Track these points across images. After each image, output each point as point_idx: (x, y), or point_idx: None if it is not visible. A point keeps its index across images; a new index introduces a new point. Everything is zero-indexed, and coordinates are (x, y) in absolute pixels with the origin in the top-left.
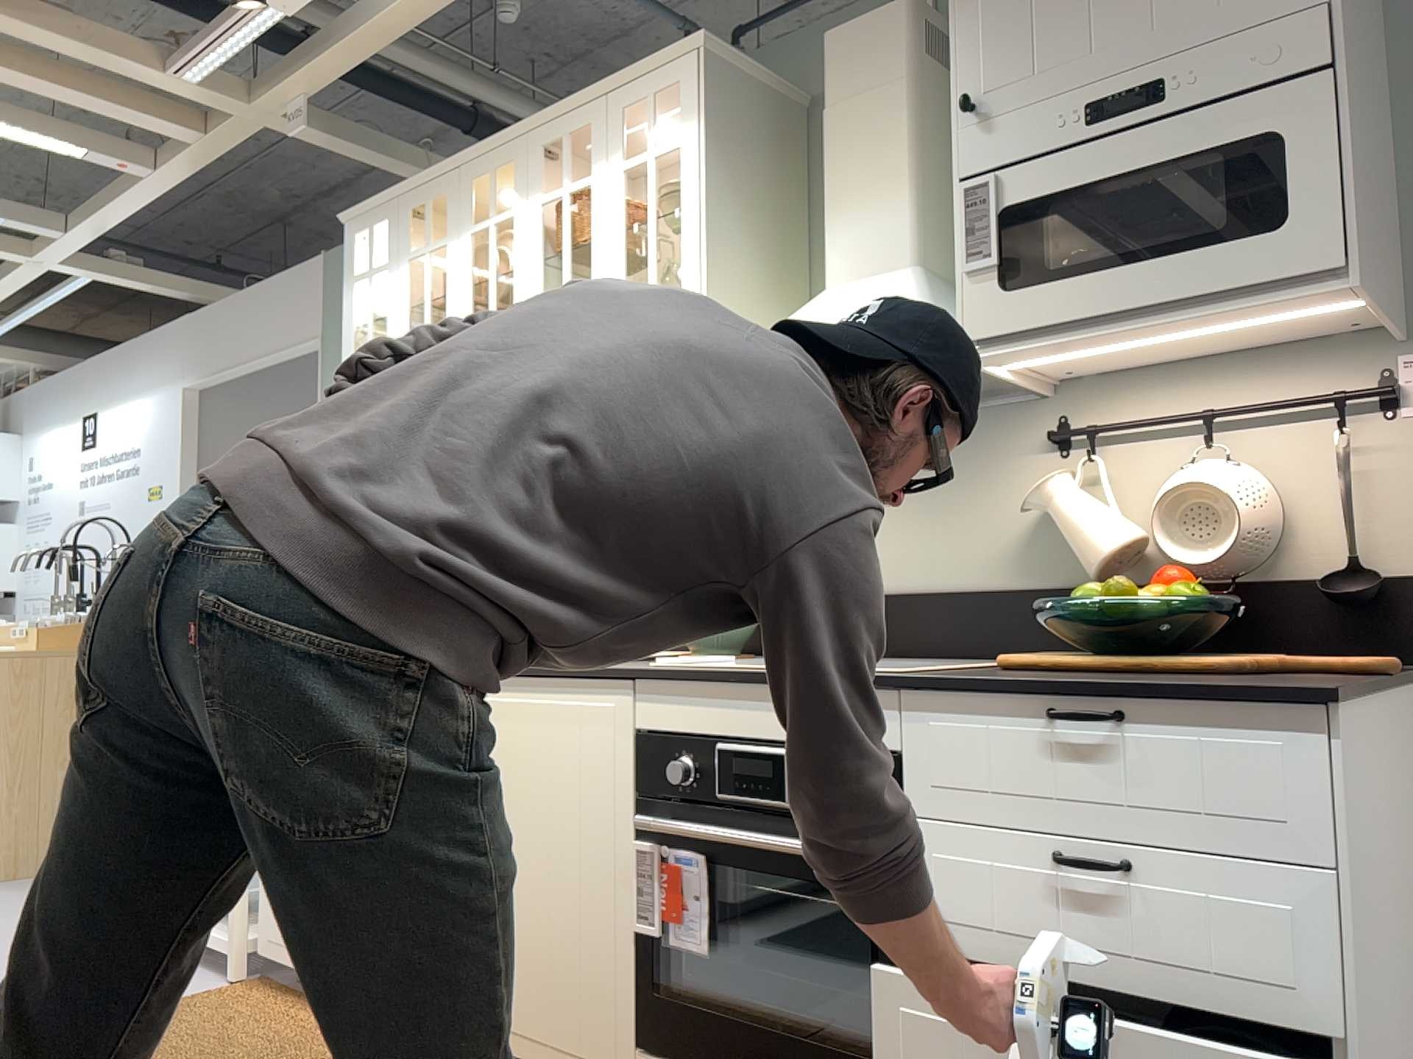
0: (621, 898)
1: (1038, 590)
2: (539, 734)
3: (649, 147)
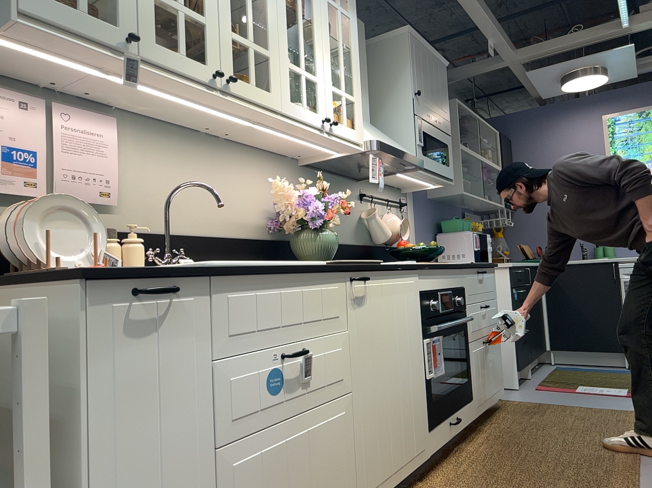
0: (422, 368)
1: (361, 245)
2: (391, 301)
3: (339, 3)
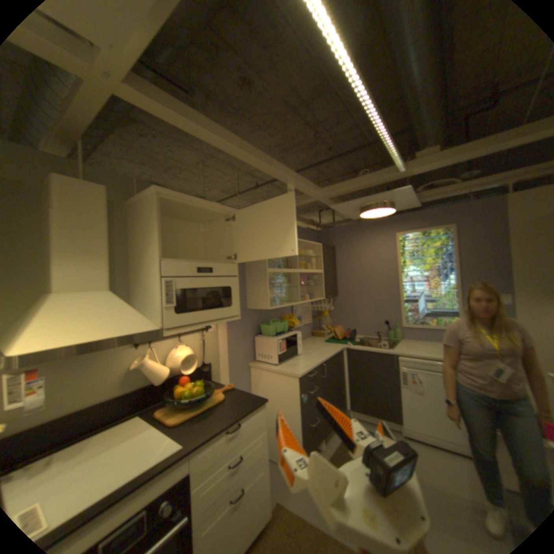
0: None
1: (130, 393)
2: None
3: None
